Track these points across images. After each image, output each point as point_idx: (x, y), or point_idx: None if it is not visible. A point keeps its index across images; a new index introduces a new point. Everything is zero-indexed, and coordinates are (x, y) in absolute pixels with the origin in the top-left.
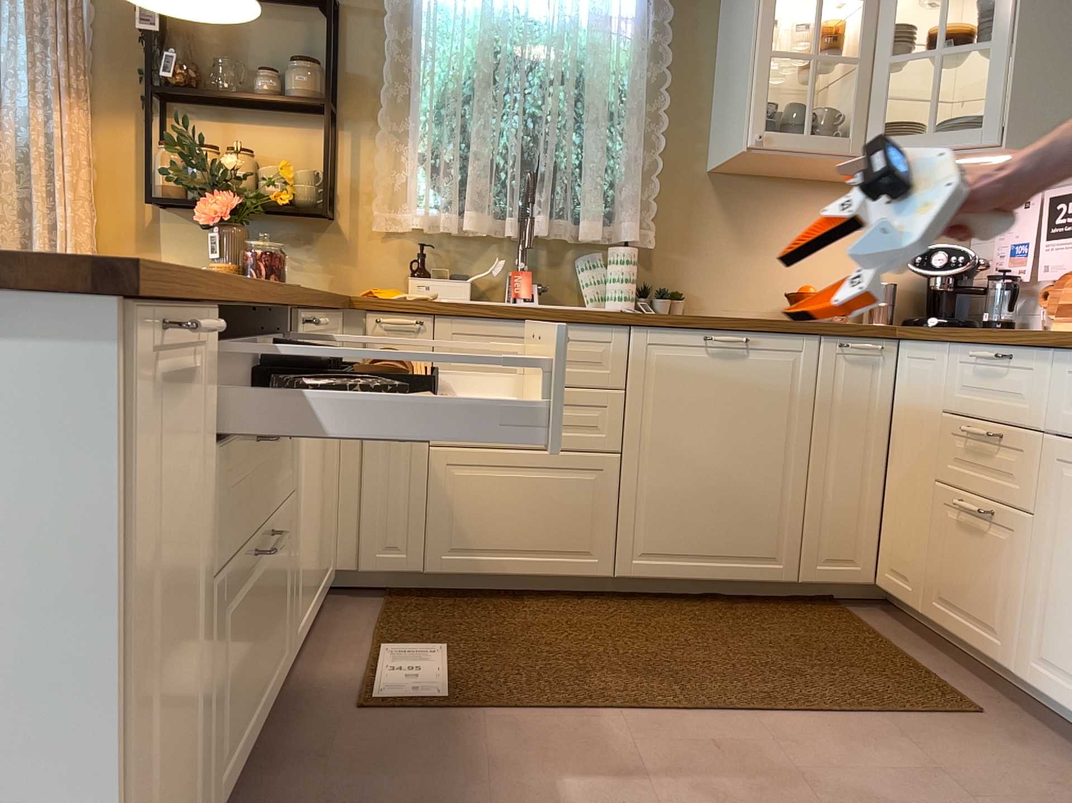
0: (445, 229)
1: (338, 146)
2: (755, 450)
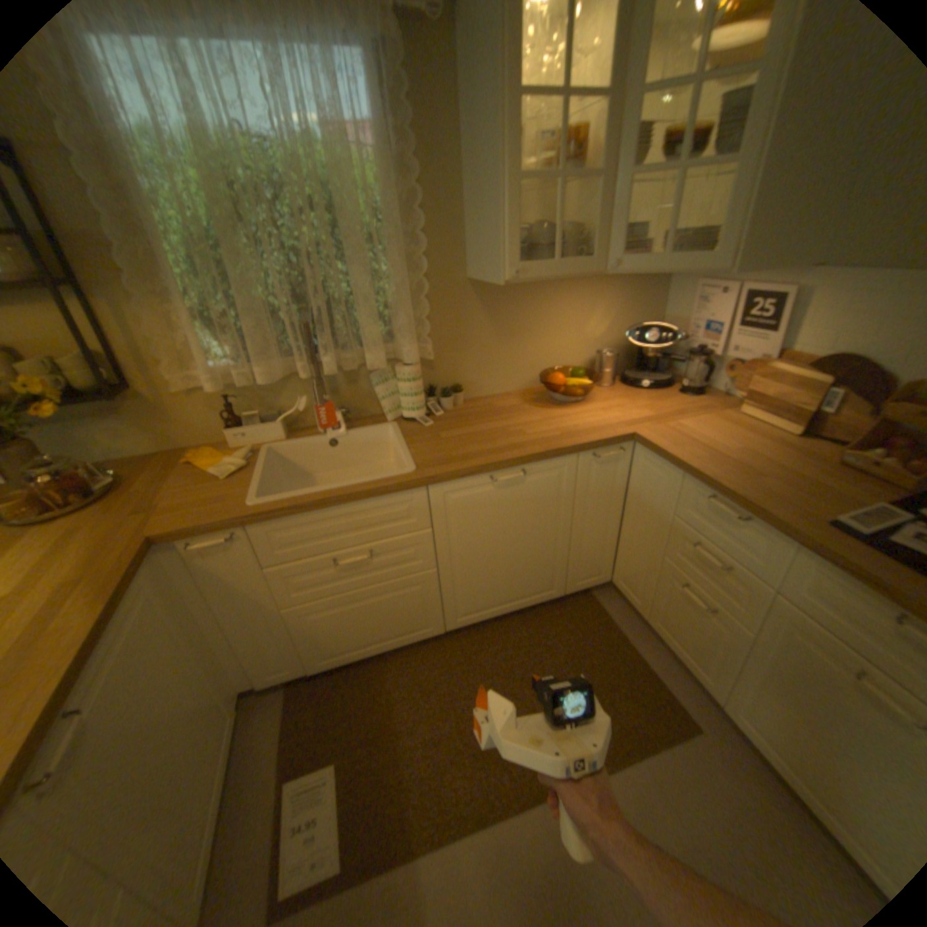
0: (240, 383)
1: (93, 314)
2: (534, 537)
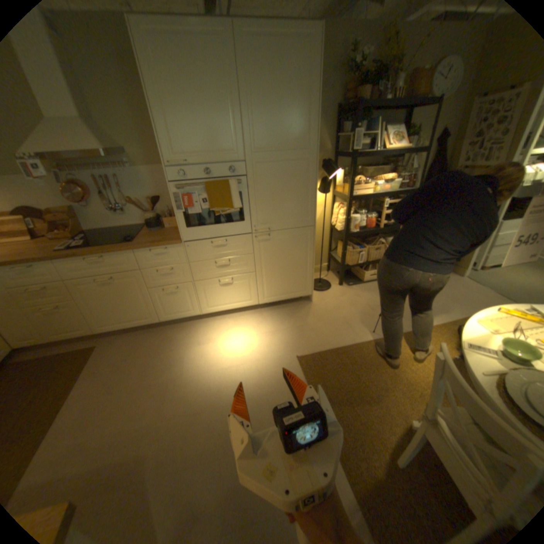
0: None
1: None
2: None
